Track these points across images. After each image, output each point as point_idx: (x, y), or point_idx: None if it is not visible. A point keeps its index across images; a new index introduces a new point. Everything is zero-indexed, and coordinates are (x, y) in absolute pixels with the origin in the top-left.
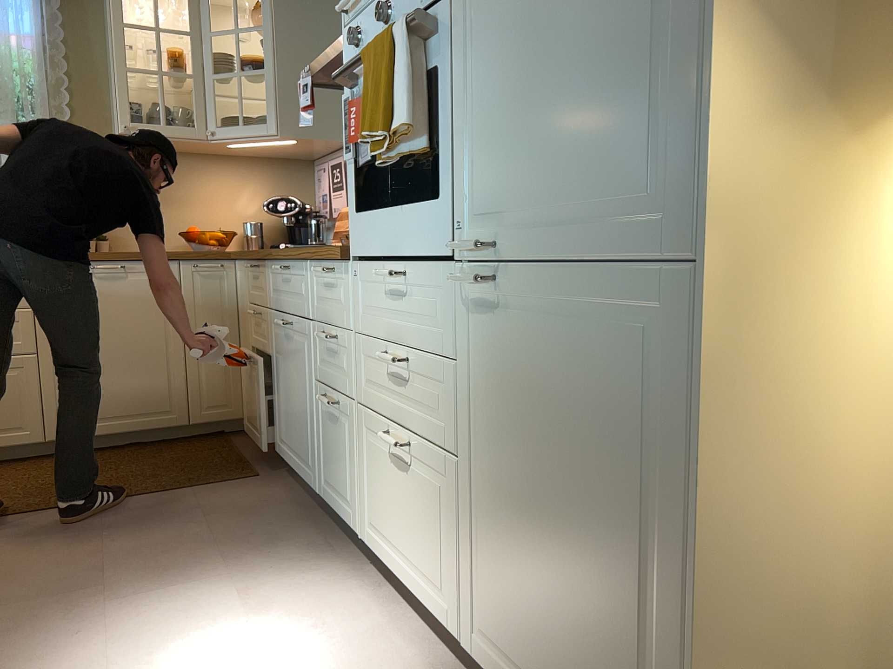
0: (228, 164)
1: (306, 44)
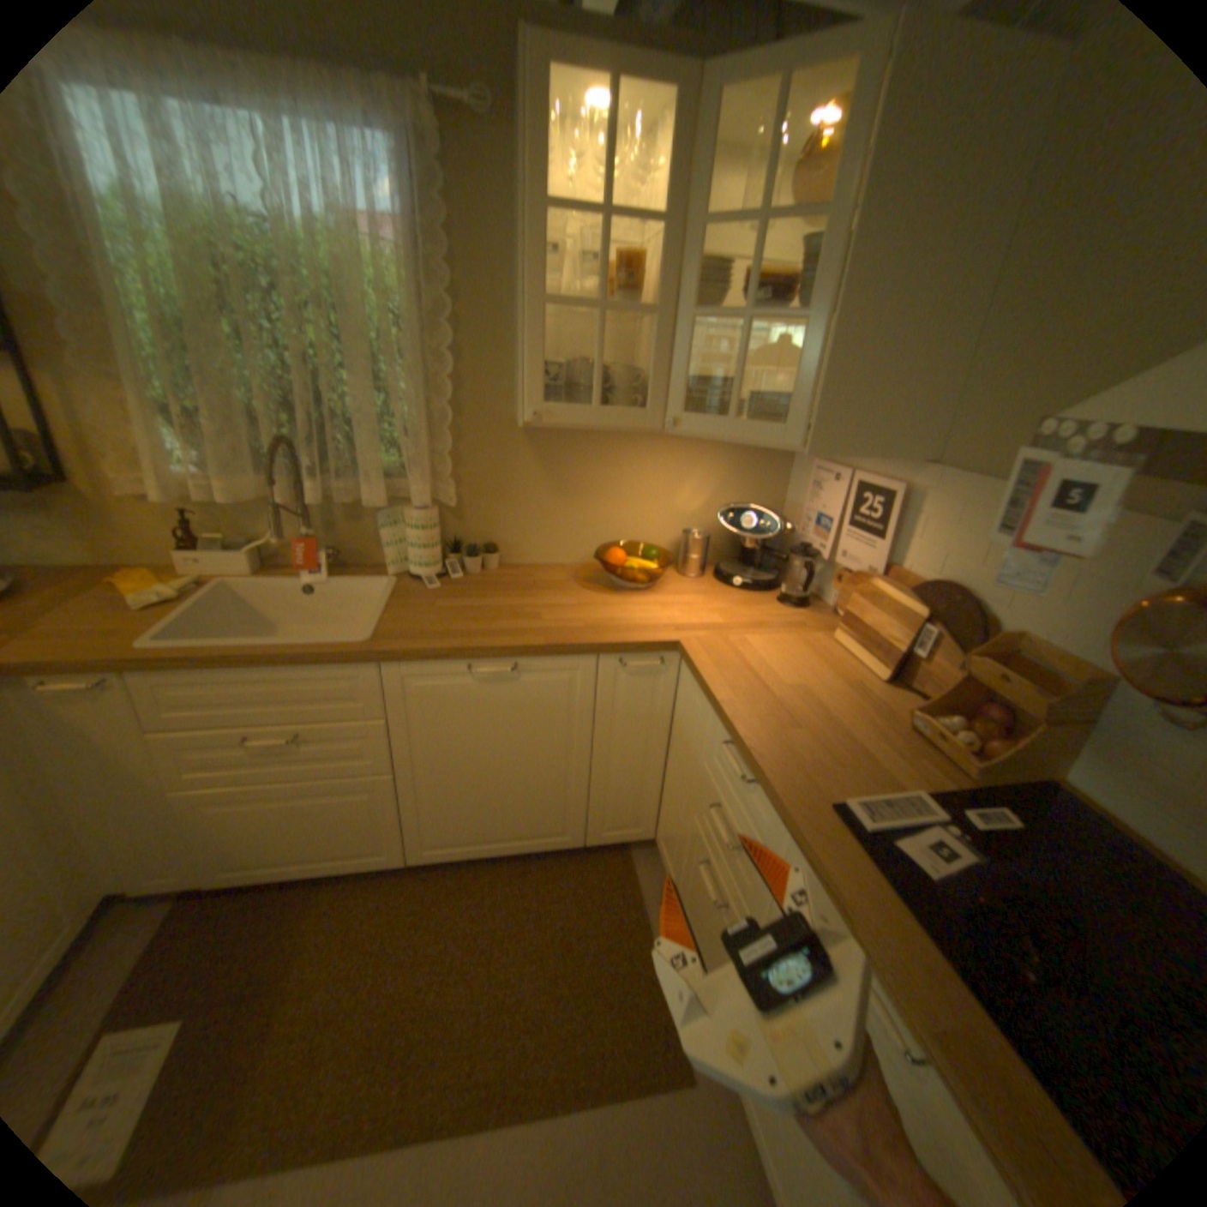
0: (674, 439)
1: (916, 253)
